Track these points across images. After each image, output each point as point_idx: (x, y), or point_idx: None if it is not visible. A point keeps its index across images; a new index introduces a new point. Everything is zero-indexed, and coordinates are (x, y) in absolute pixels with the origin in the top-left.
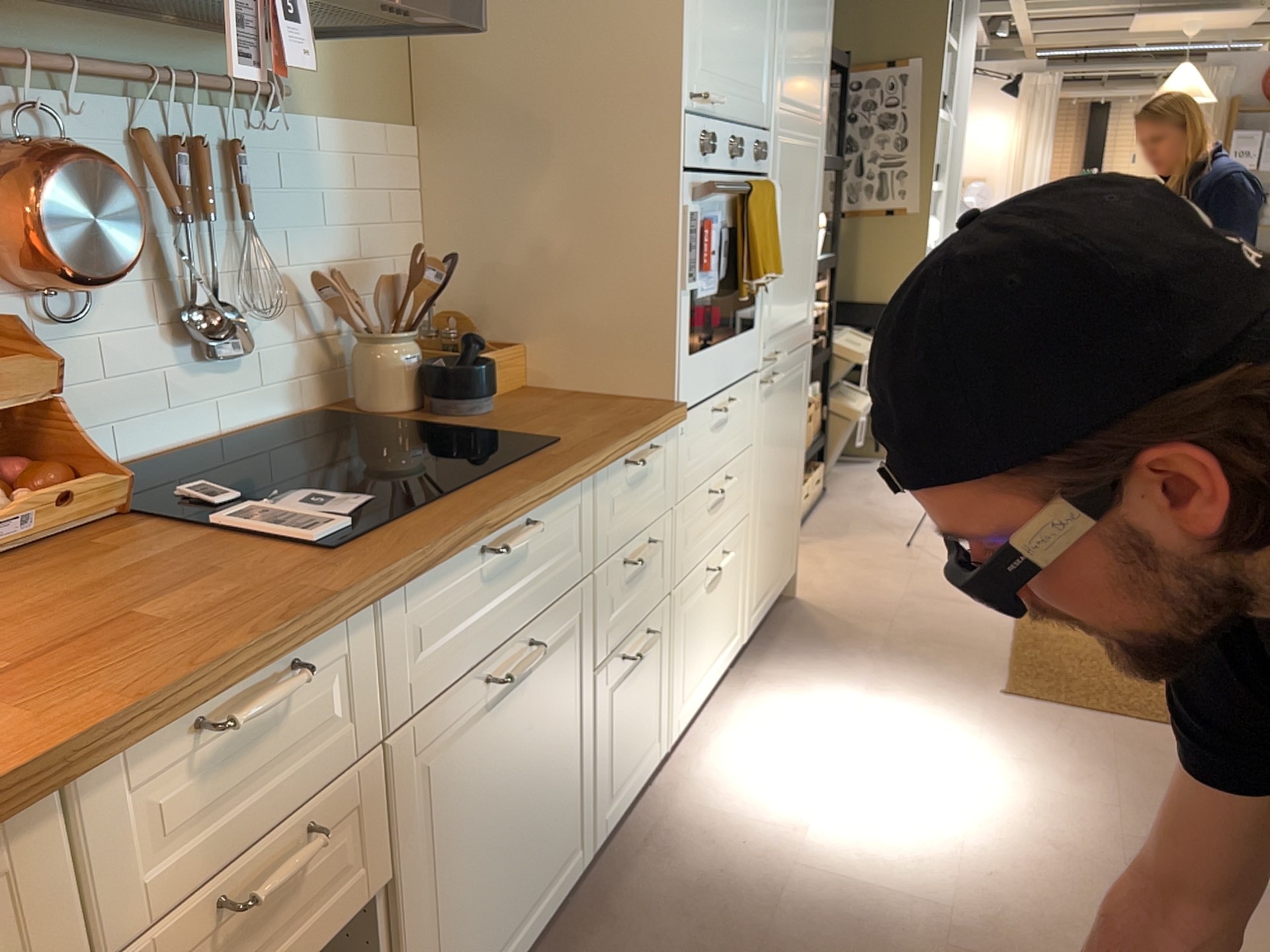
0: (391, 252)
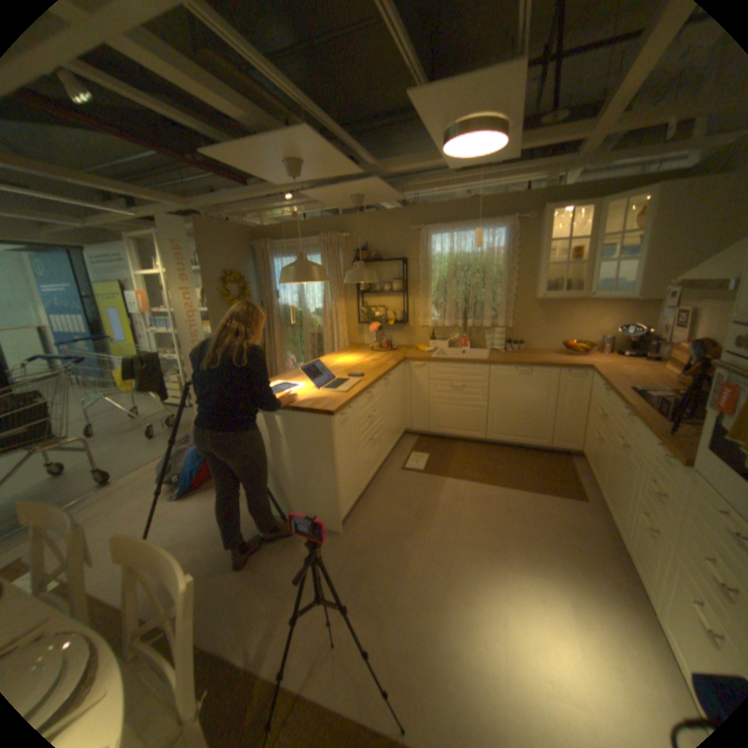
0: None
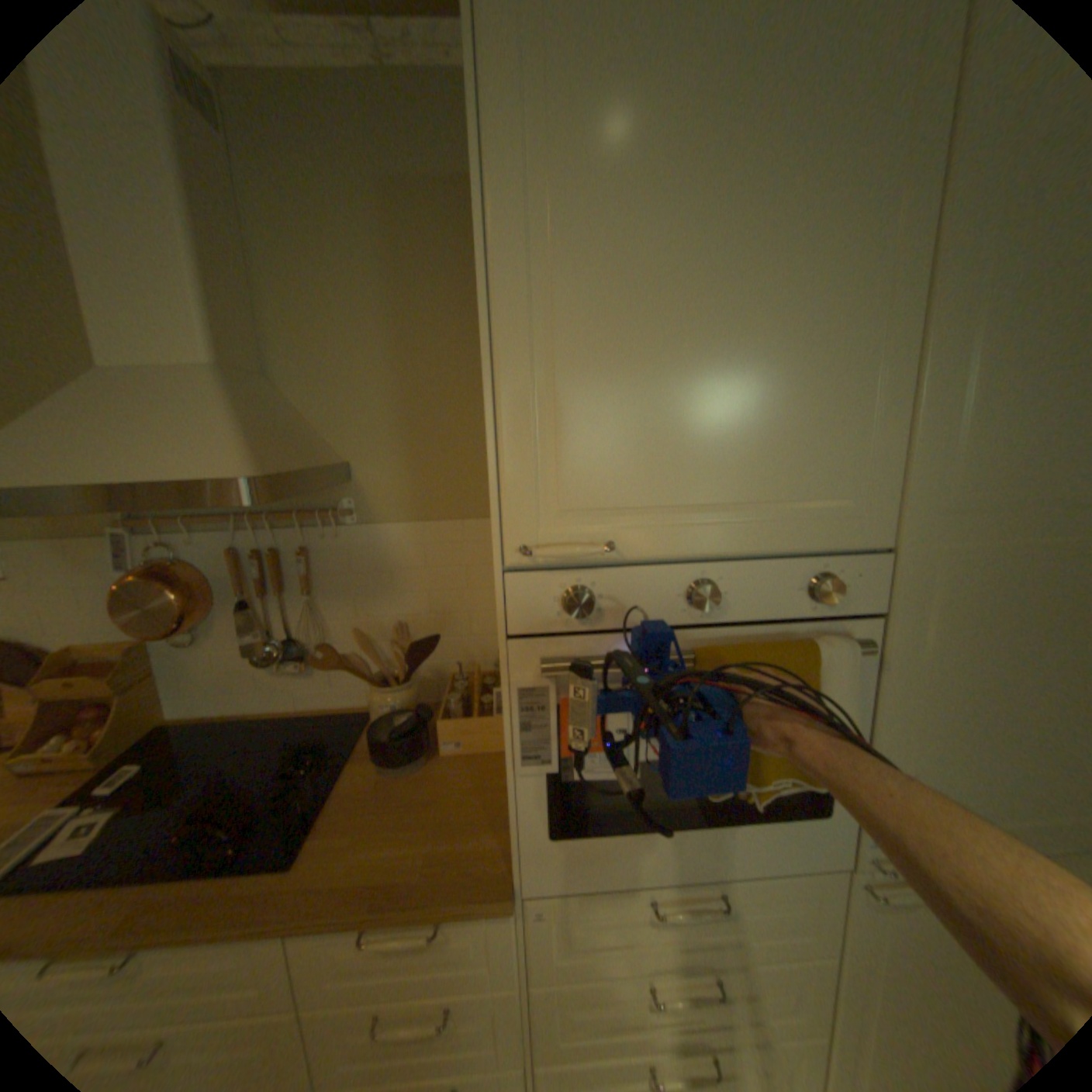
0: (461, 607)
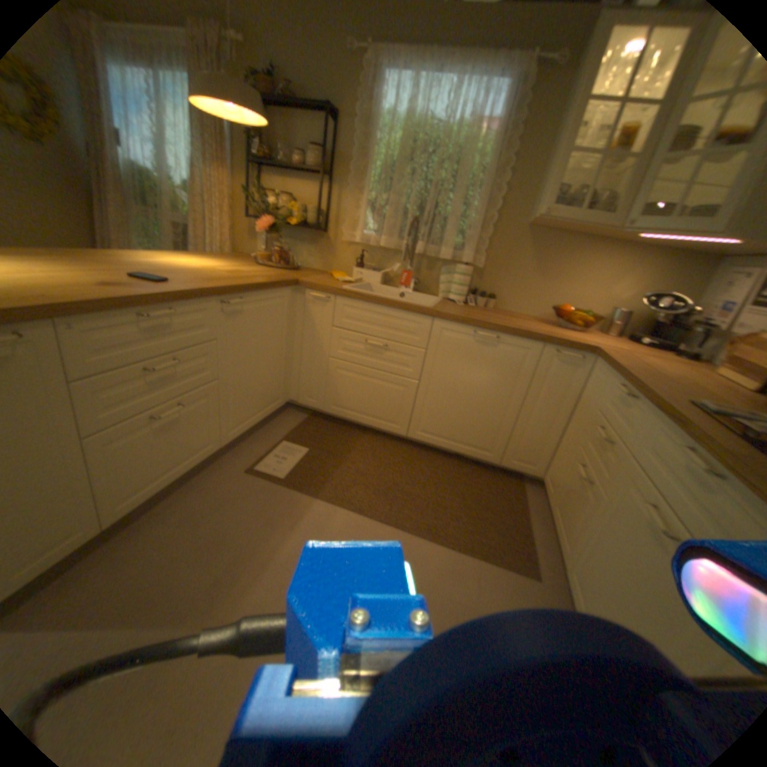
0: None
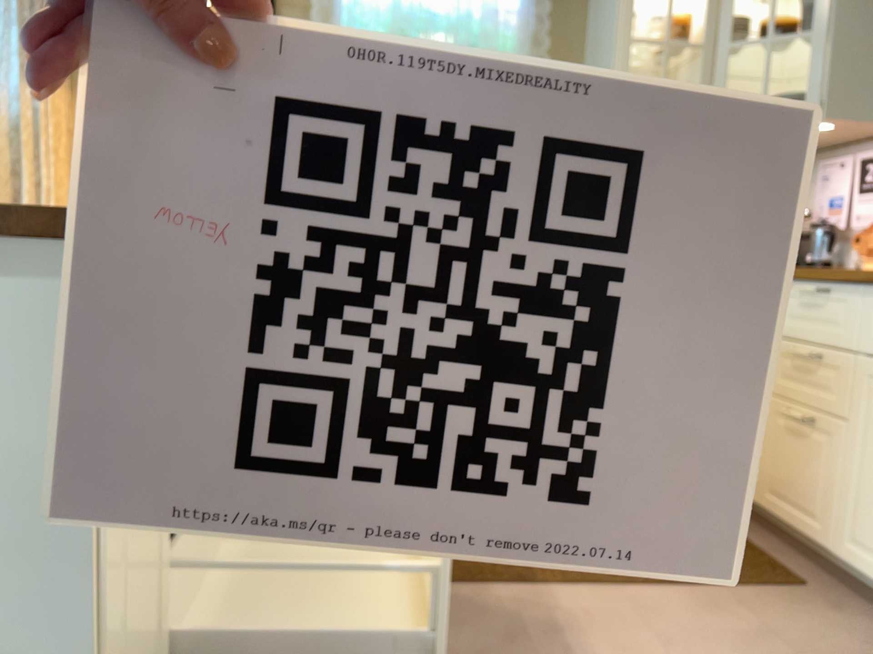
0: None
